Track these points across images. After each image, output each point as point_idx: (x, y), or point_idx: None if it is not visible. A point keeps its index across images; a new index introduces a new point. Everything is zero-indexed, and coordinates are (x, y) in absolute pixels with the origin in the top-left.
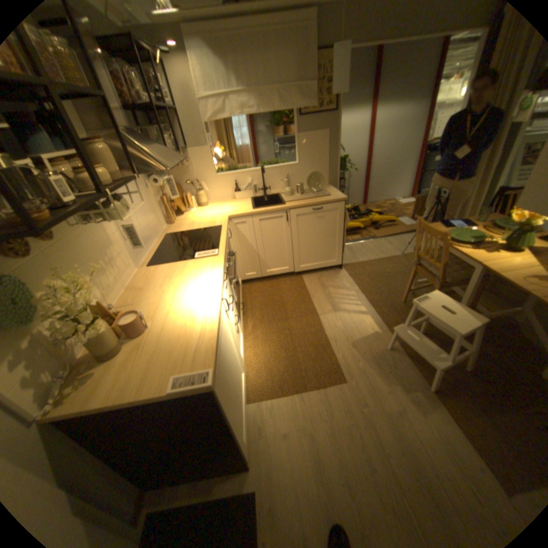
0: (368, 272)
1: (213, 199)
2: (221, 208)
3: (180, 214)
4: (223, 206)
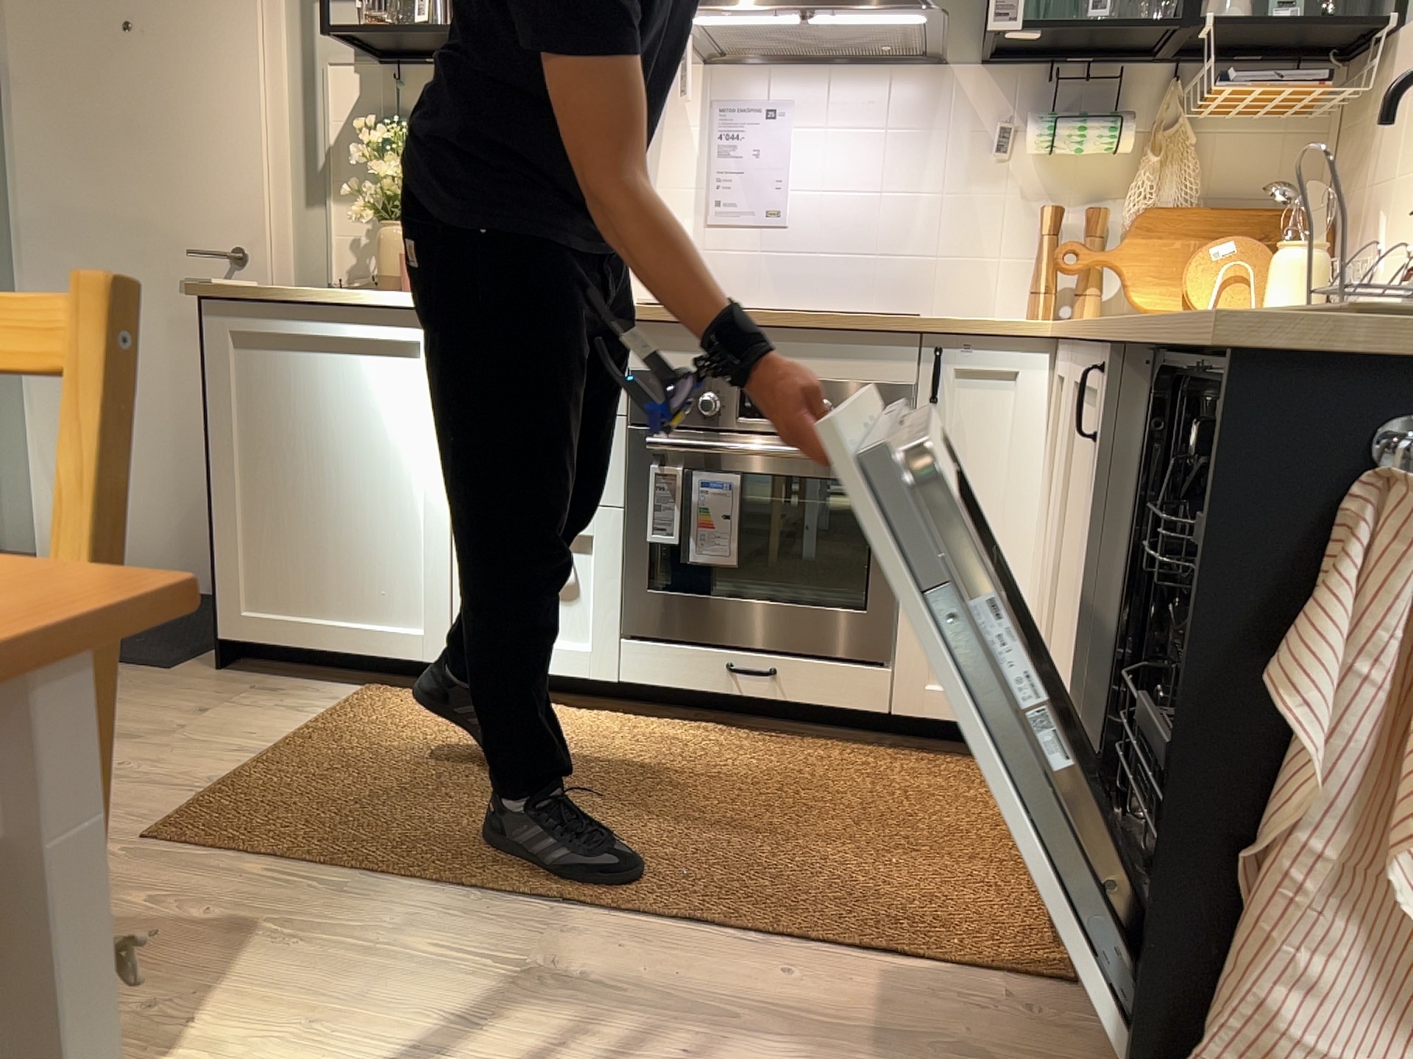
0: None
1: None
2: None
3: None
4: None
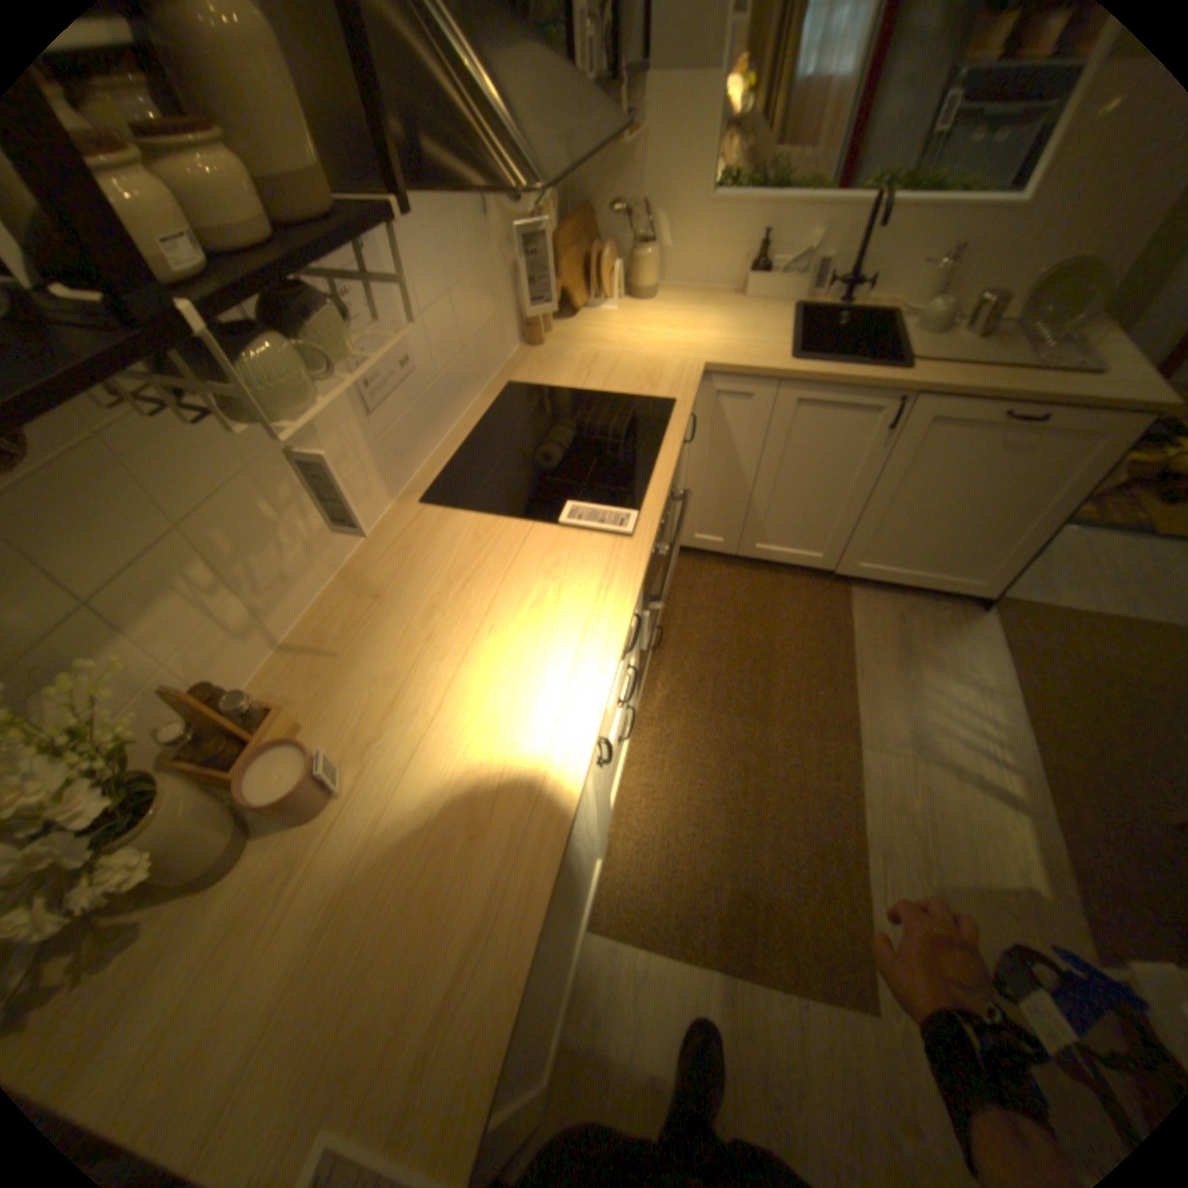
0: (1080, 657)
1: (678, 277)
2: (693, 322)
3: (568, 309)
4: (700, 317)
